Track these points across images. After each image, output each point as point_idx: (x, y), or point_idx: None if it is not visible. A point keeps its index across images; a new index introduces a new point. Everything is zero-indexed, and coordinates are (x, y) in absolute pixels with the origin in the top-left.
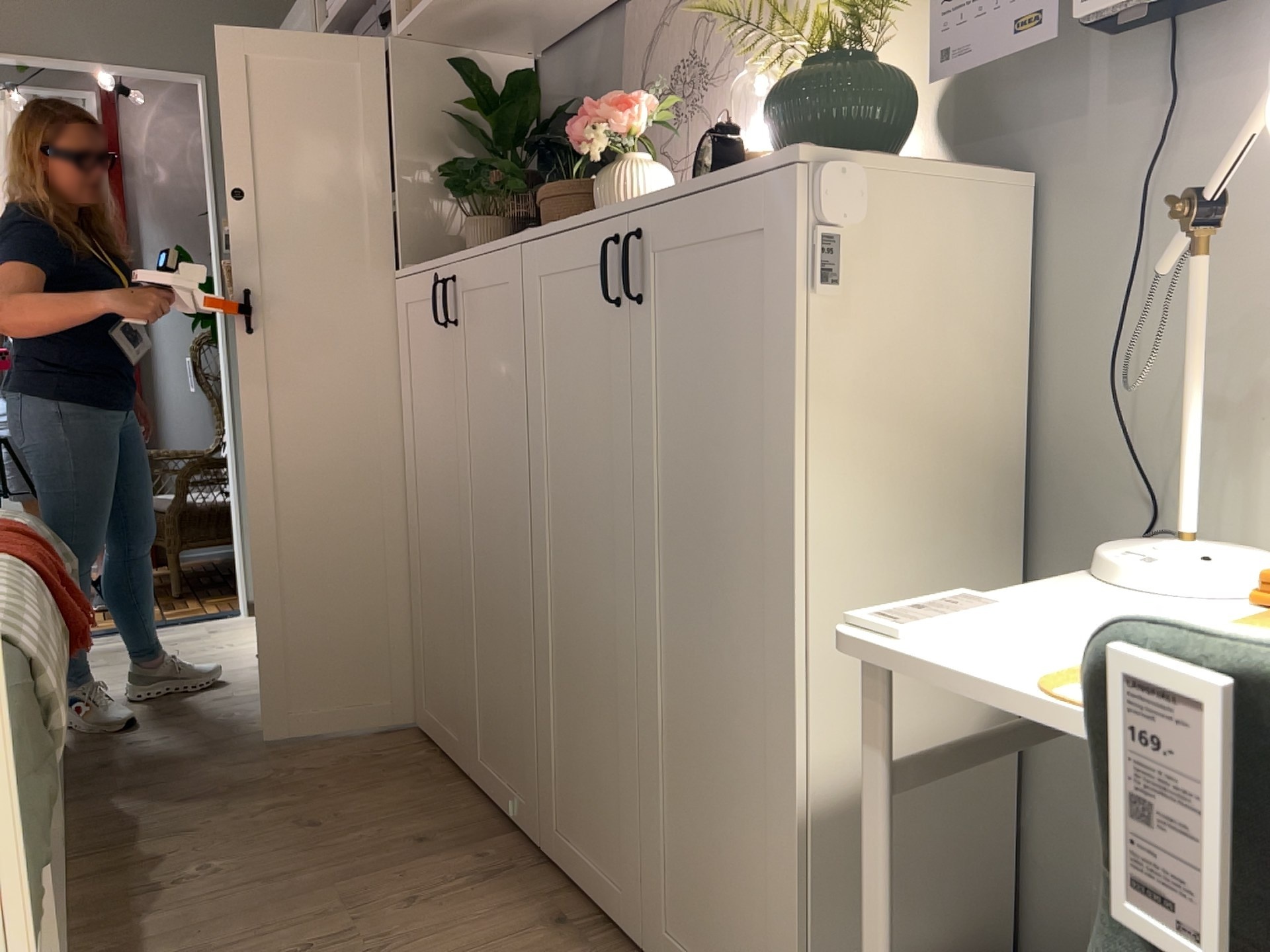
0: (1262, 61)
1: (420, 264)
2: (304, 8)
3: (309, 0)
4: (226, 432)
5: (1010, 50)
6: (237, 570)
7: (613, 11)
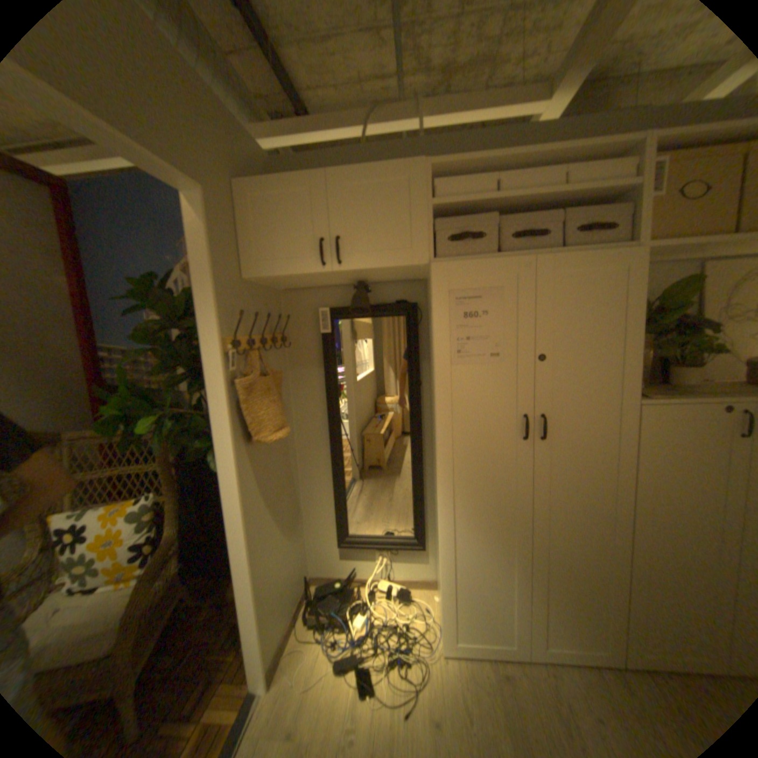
0: None
1: (686, 399)
2: (405, 177)
3: (425, 175)
4: (228, 542)
5: None
6: (245, 660)
7: (679, 262)
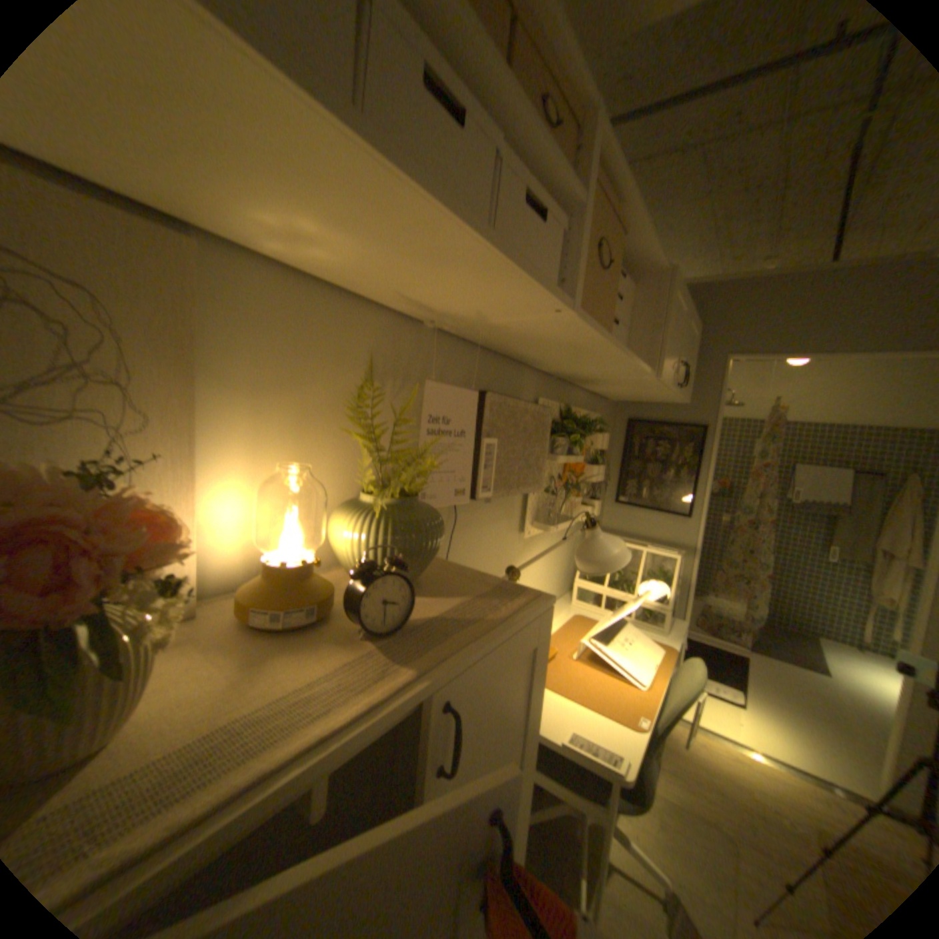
0: (467, 507)
1: None
2: None
3: None
4: None
5: (449, 499)
6: None
7: None
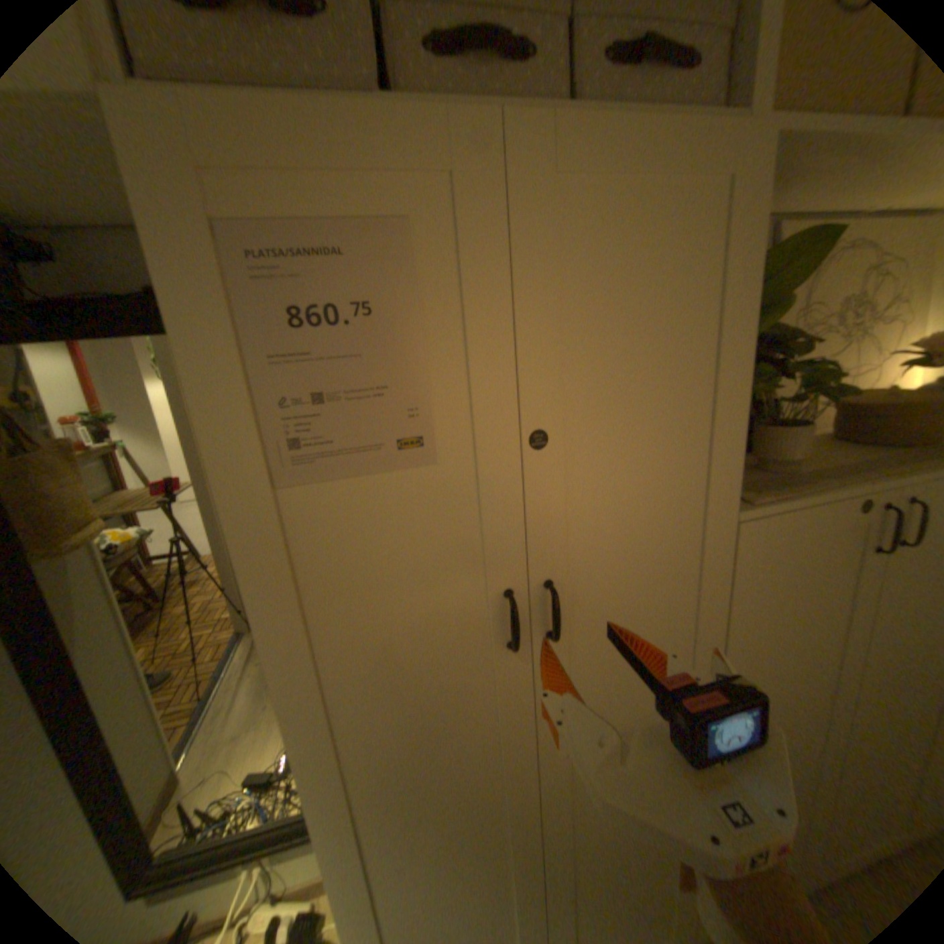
0: None
1: (806, 493)
2: None
3: None
4: None
5: None
6: None
7: None
